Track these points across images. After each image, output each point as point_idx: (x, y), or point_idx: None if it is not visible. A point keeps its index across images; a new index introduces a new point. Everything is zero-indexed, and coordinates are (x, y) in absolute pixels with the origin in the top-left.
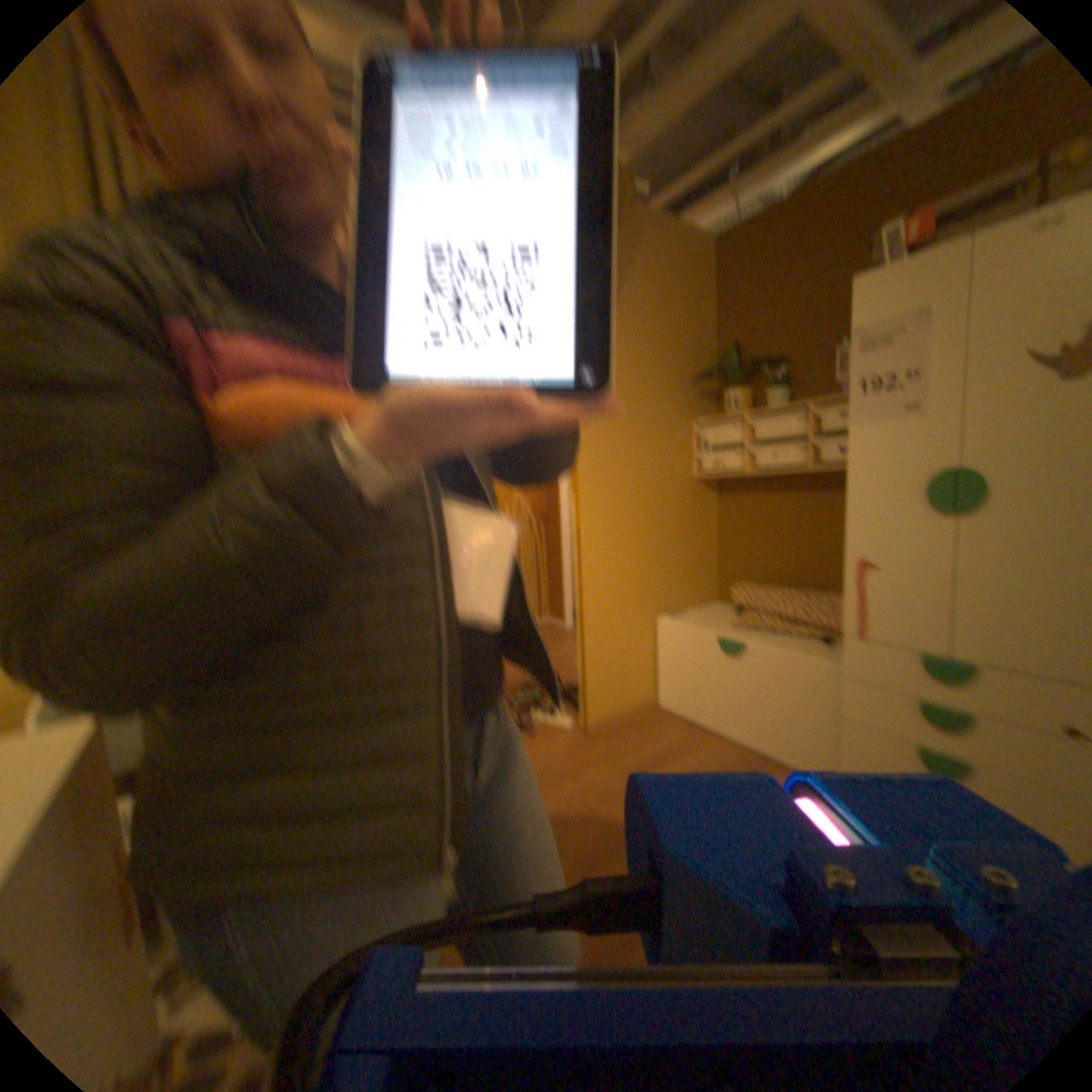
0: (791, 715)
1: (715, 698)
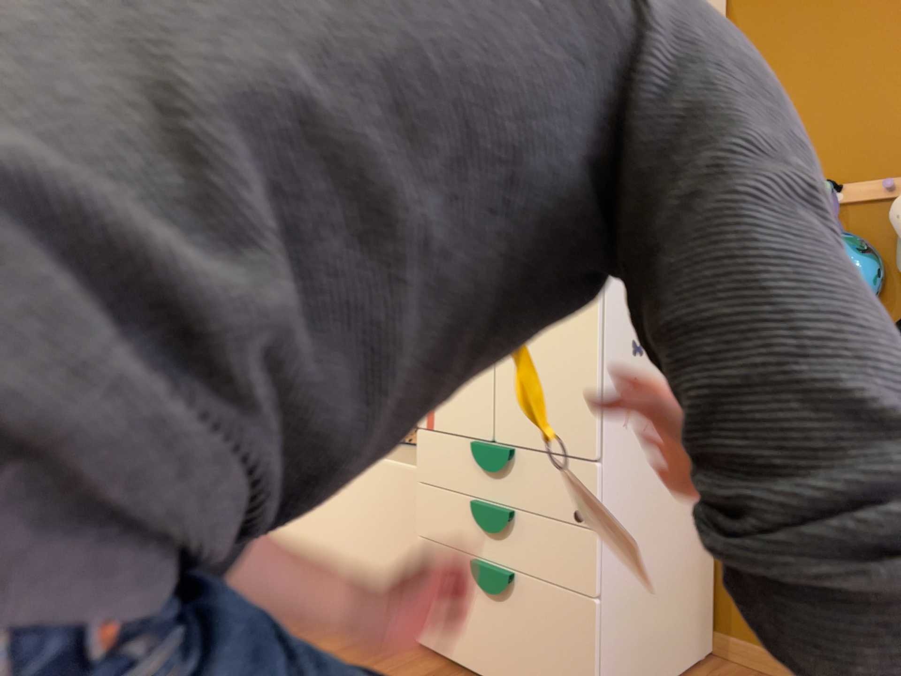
0: (382, 543)
1: (317, 532)
